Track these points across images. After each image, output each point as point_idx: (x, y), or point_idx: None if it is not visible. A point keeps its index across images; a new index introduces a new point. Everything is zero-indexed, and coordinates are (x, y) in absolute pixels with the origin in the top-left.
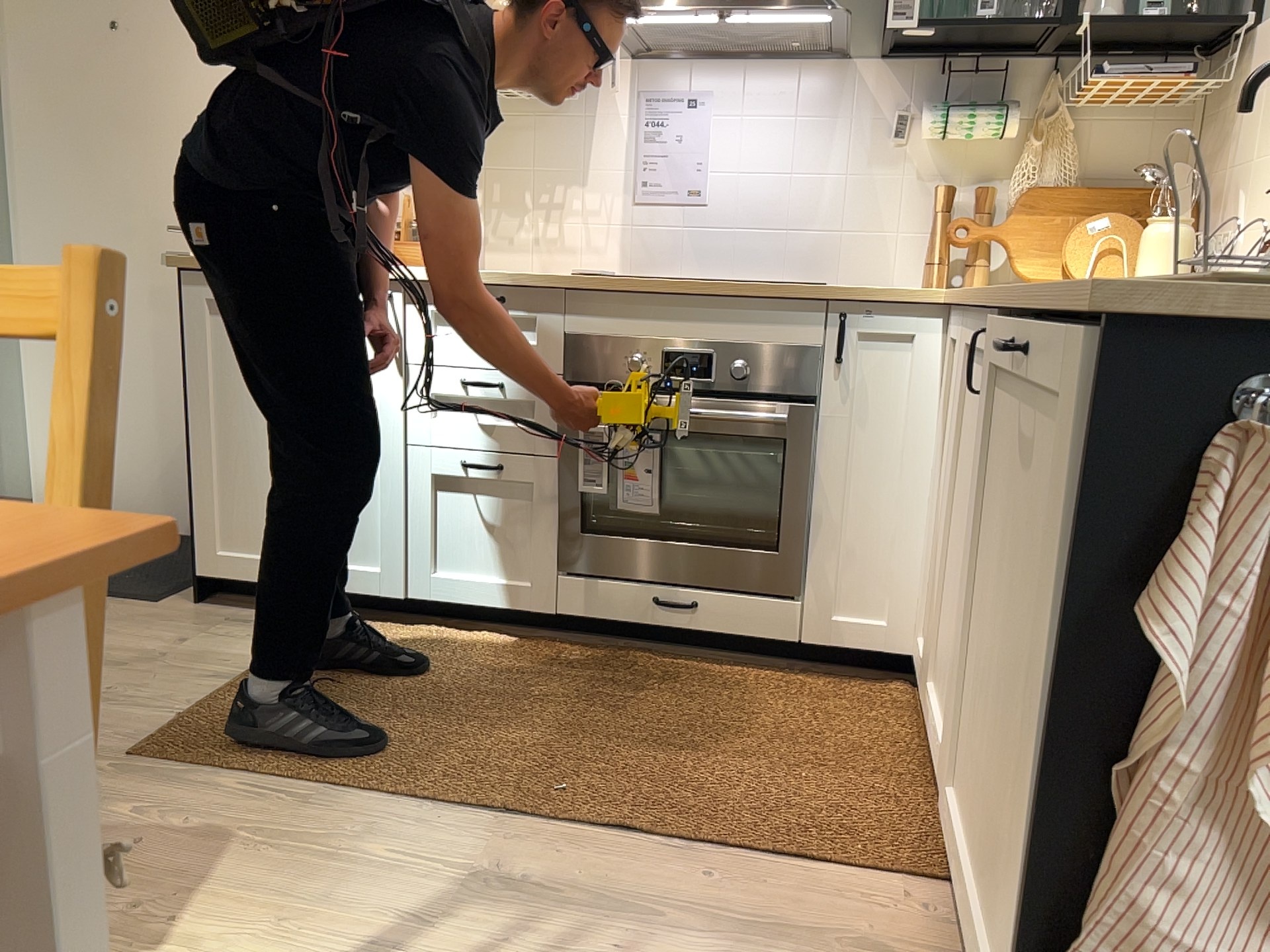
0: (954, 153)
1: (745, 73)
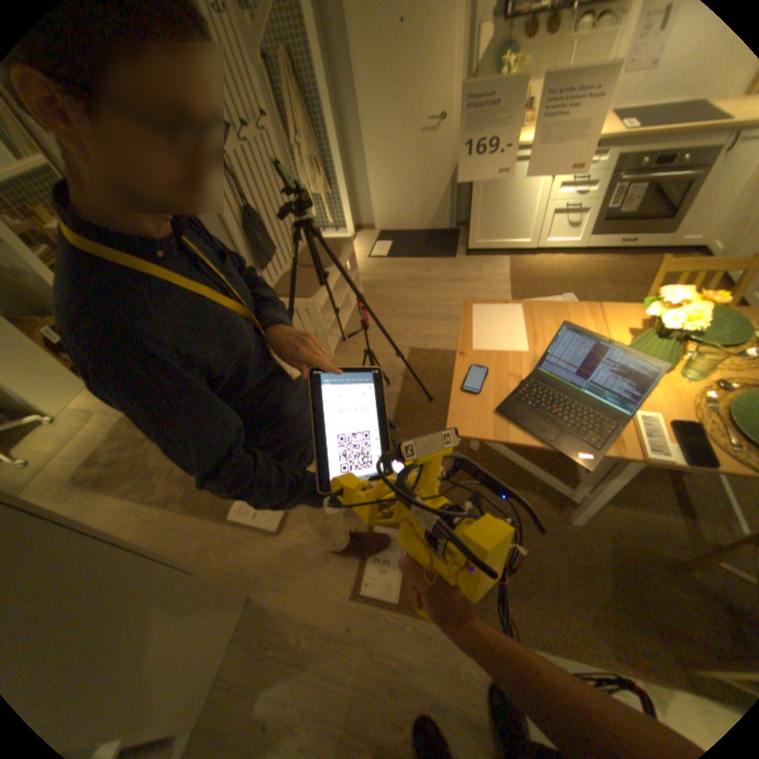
0: None
1: None
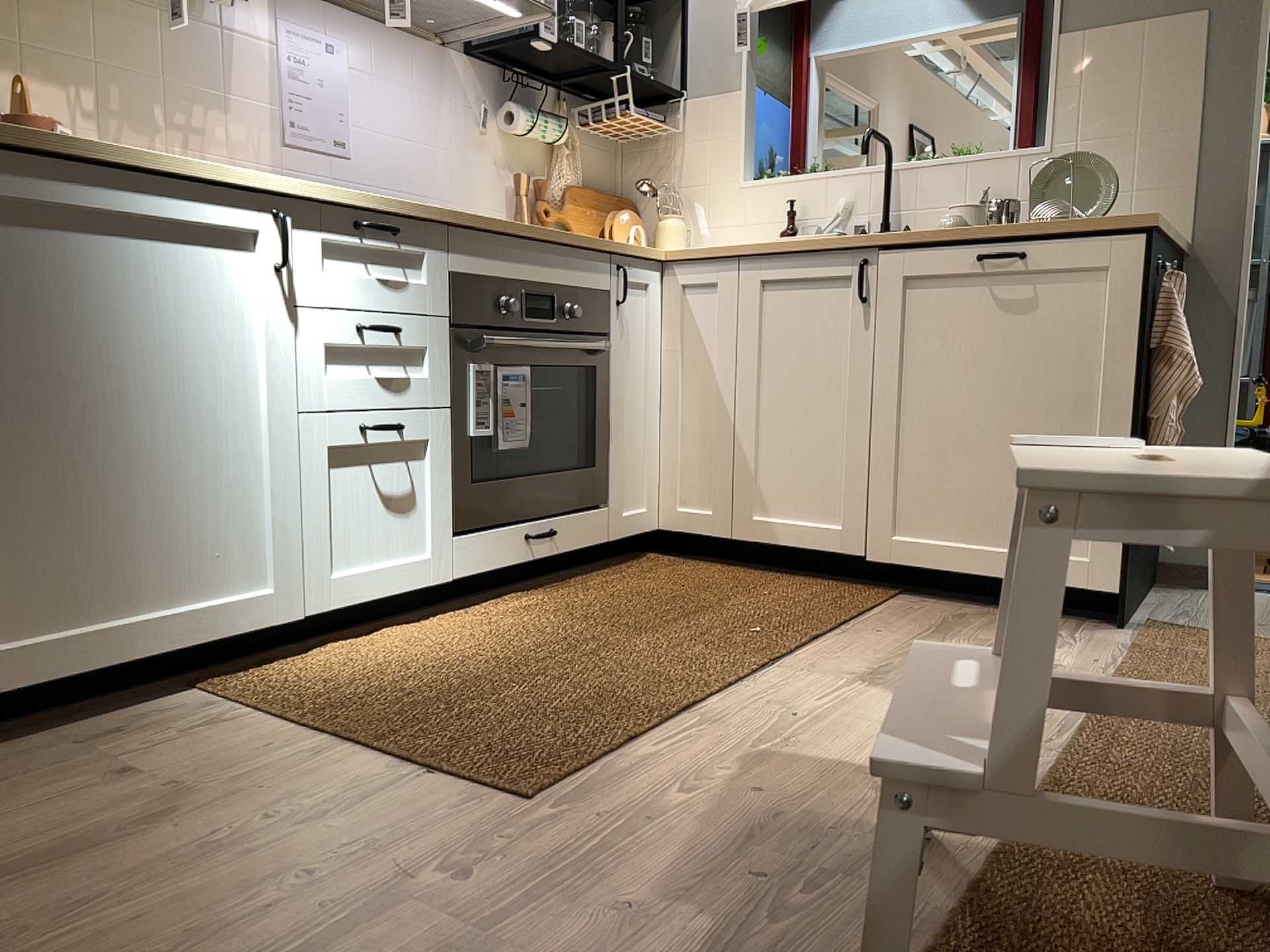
0: (515, 148)
1: (375, 34)
